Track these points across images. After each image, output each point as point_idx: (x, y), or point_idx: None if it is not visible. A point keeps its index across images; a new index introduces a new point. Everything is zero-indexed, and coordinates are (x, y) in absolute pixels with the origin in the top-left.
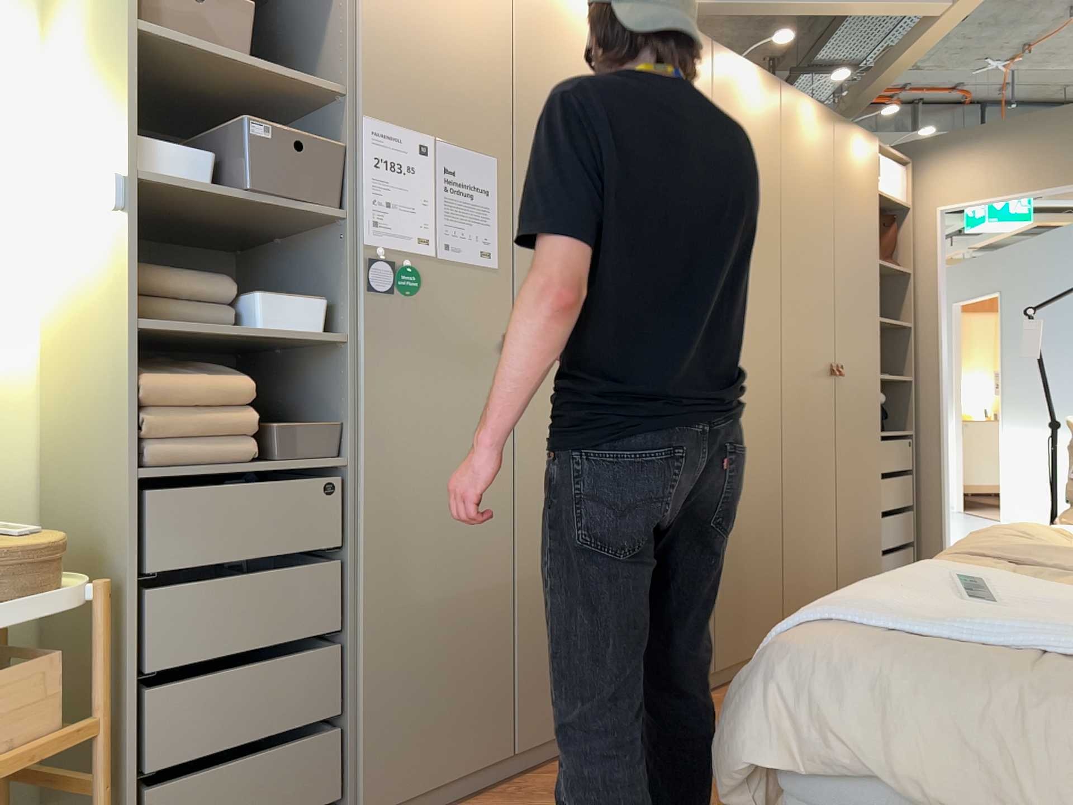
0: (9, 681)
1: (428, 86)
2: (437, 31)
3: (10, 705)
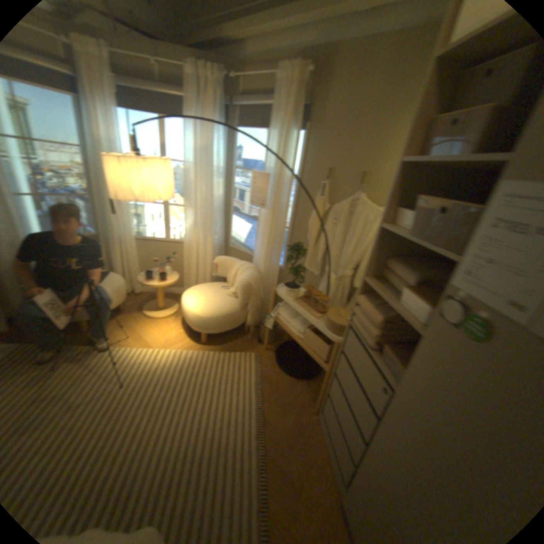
0: (319, 341)
1: None
2: None
3: (317, 346)
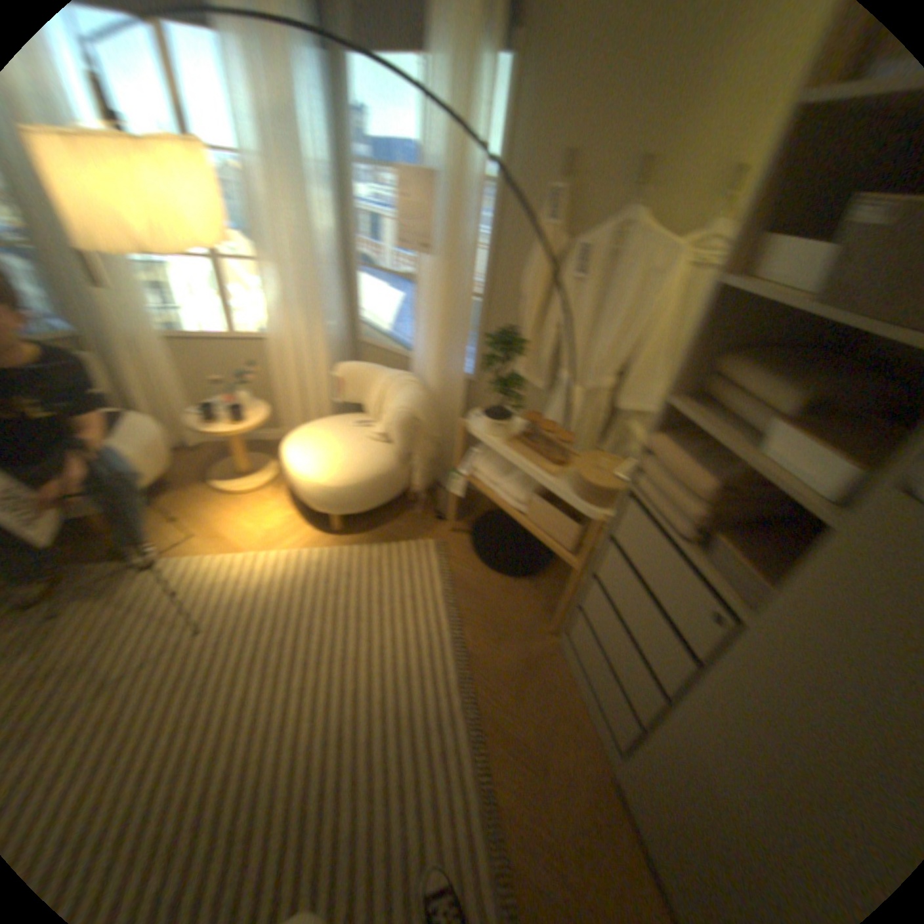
0: (558, 516)
1: None
2: None
3: (555, 524)
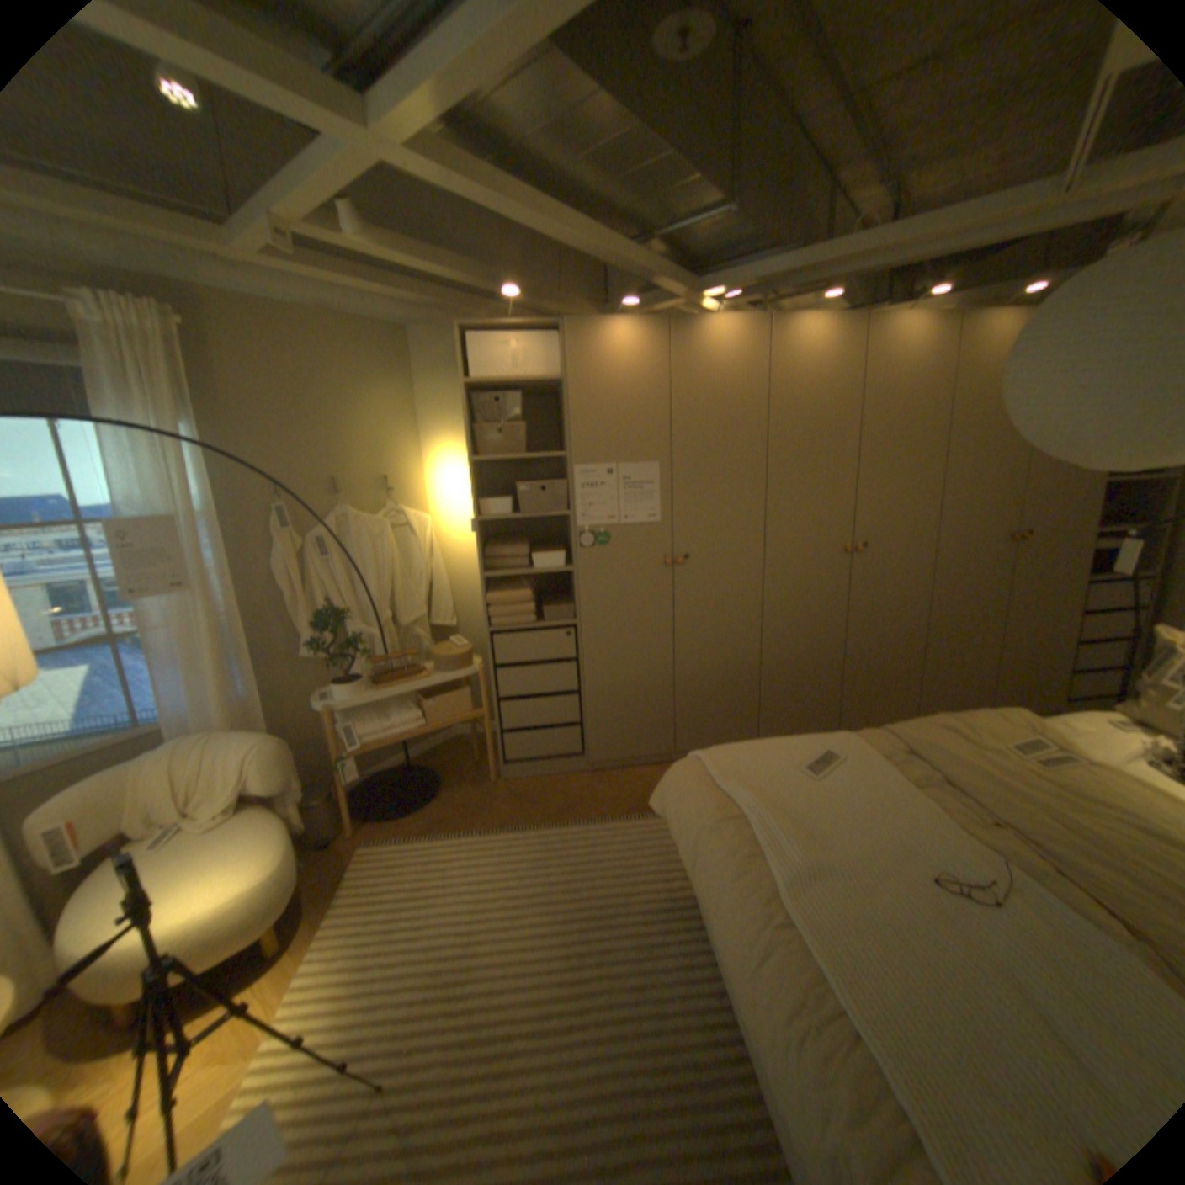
0: (453, 696)
1: (610, 438)
2: (614, 406)
3: (454, 703)
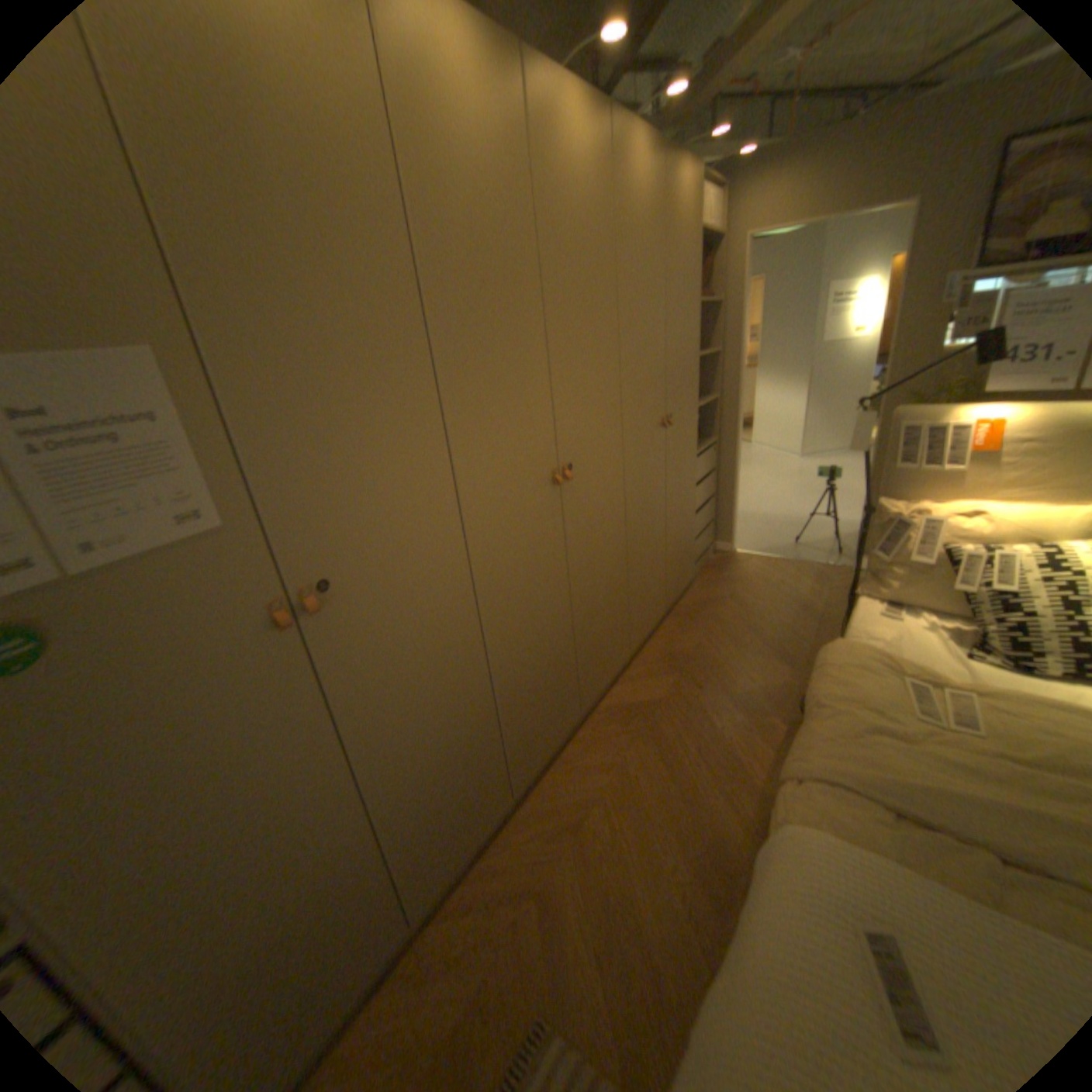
0: None
1: None
2: None
3: None
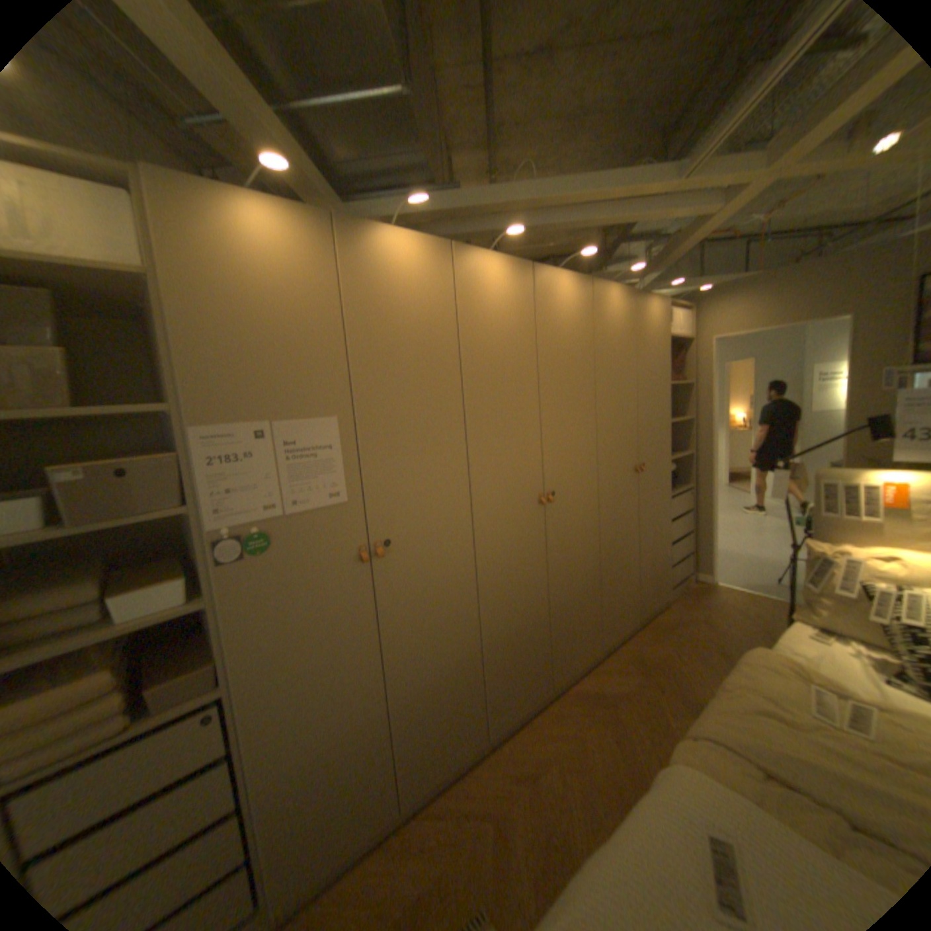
0: None
1: (257, 380)
2: (260, 330)
3: None
